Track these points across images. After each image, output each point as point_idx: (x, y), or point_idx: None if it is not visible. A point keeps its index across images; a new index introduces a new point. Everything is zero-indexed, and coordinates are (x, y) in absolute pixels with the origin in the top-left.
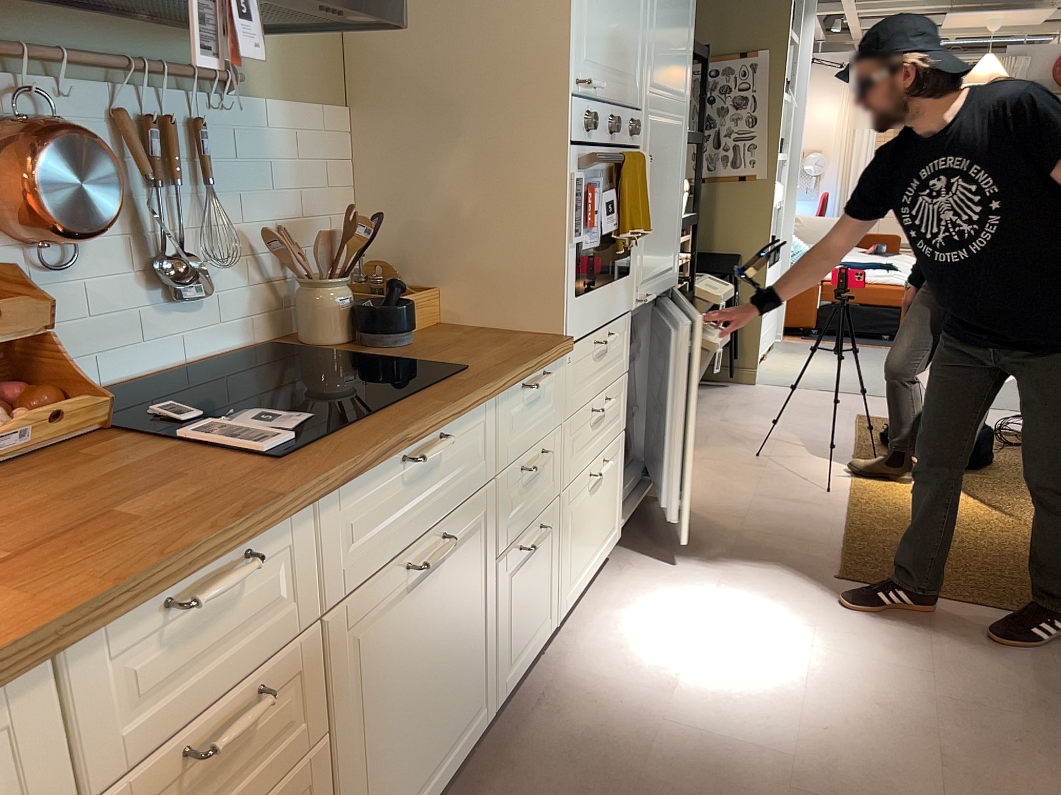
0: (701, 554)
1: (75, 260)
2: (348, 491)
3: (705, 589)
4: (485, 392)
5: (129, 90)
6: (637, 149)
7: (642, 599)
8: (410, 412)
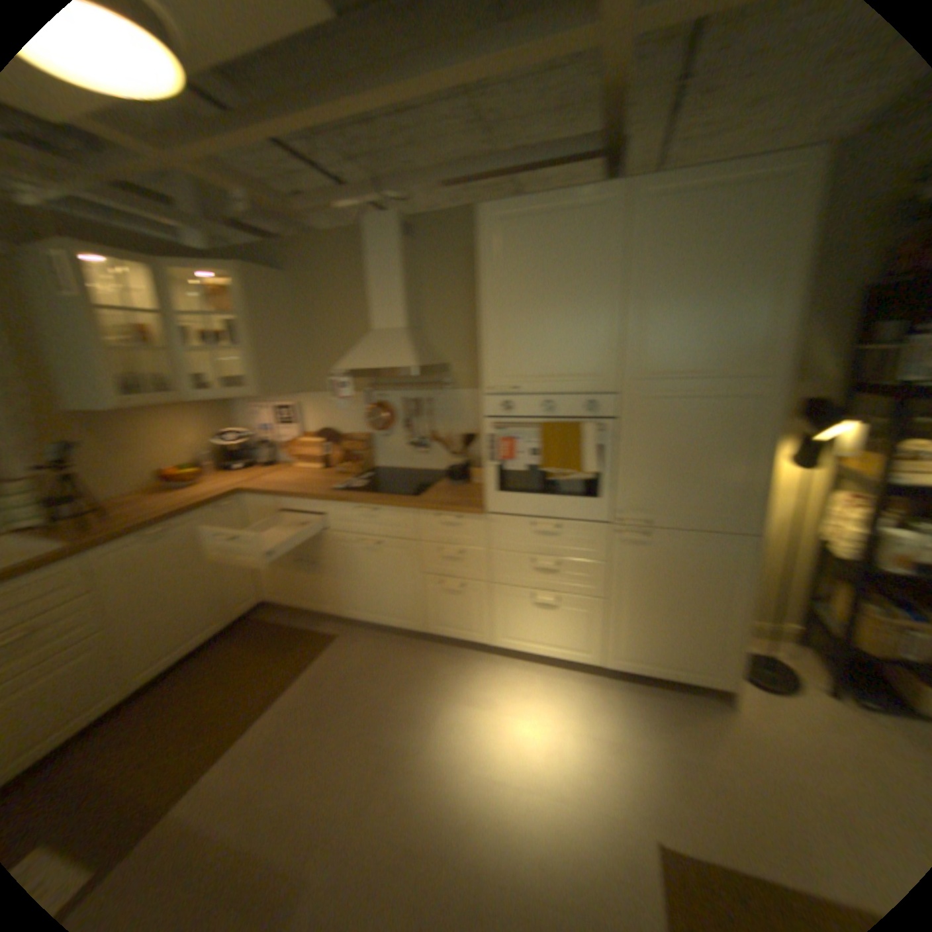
0: (642, 733)
1: (387, 435)
2: (332, 506)
3: (586, 731)
4: (393, 504)
5: (403, 392)
6: (606, 418)
7: (556, 694)
8: (362, 497)
